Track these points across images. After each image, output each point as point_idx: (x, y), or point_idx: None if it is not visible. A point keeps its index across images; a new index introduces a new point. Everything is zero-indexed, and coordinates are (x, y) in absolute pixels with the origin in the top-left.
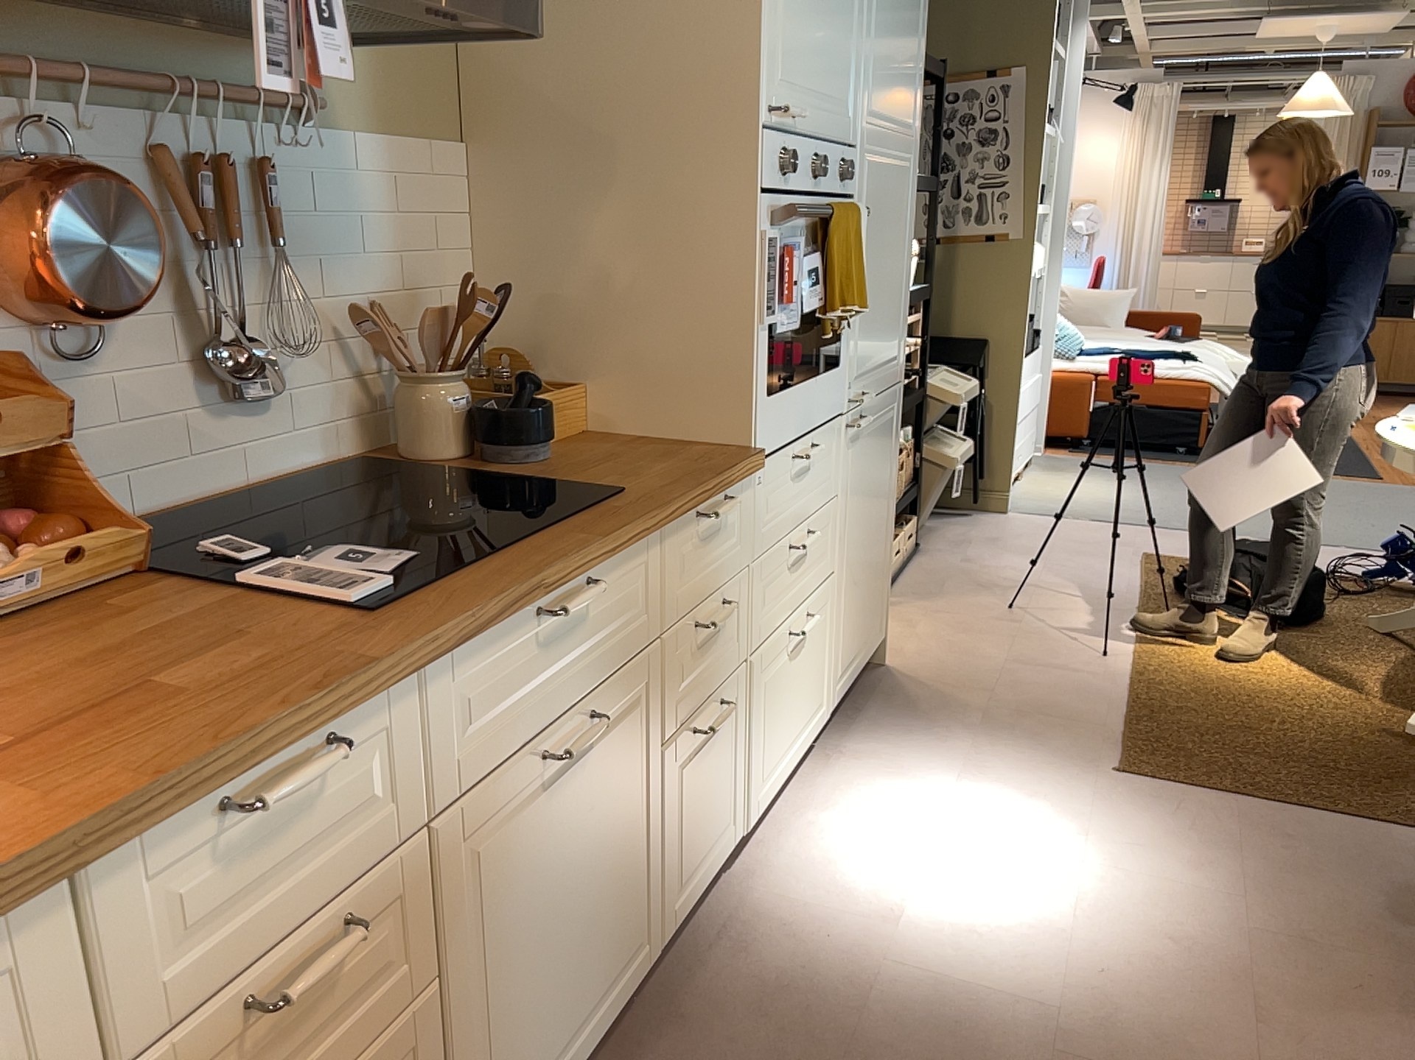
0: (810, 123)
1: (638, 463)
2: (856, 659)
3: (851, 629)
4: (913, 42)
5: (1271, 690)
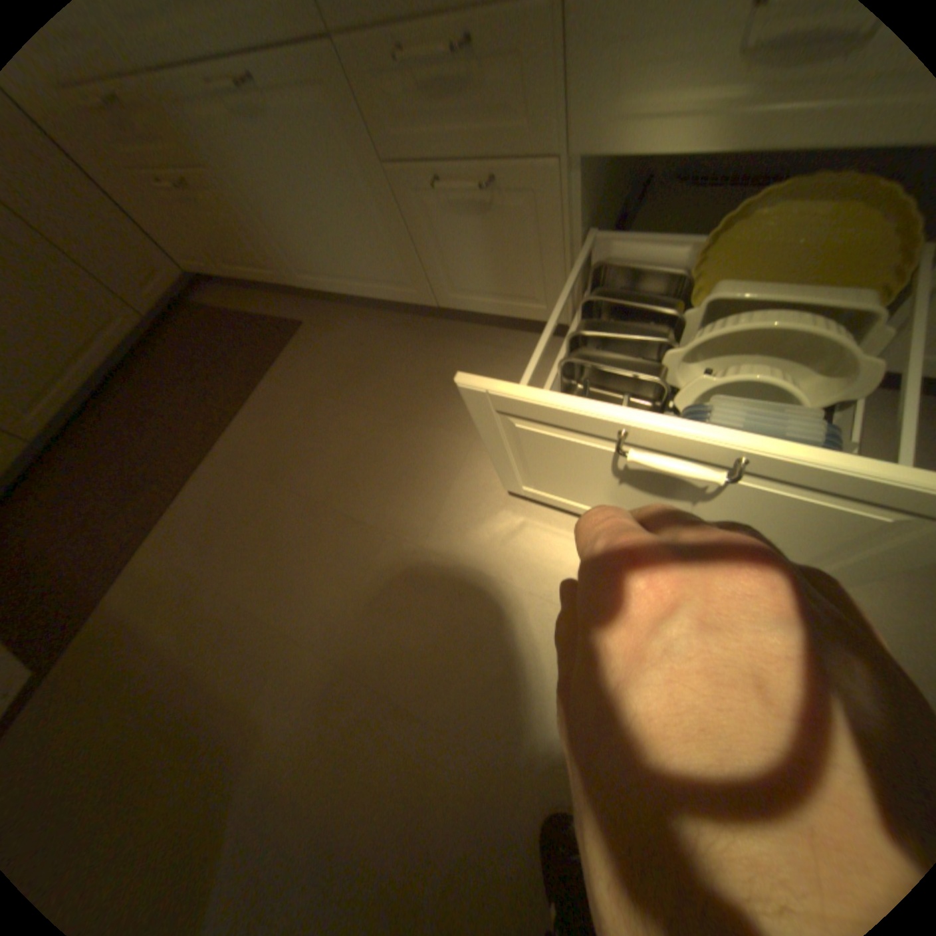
0: None
1: None
2: None
3: None
4: None
5: None
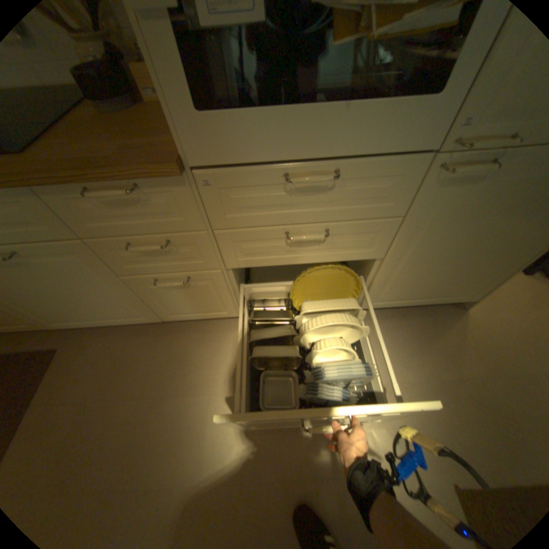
0: None
1: (103, 136)
2: (413, 299)
3: (407, 288)
4: None
5: None
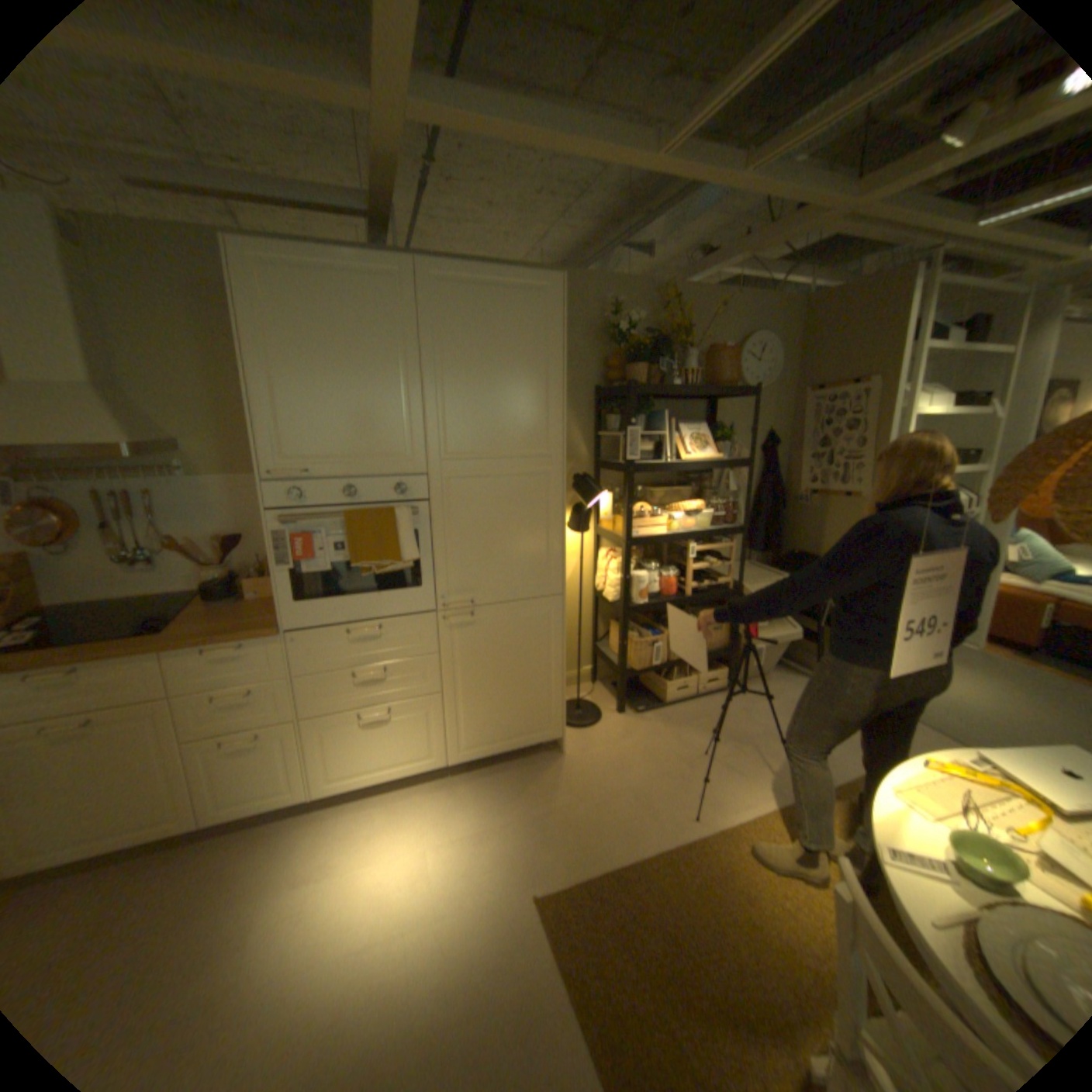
0: (334, 471)
1: (219, 621)
2: (497, 744)
3: (480, 727)
4: (529, 404)
5: (769, 937)
